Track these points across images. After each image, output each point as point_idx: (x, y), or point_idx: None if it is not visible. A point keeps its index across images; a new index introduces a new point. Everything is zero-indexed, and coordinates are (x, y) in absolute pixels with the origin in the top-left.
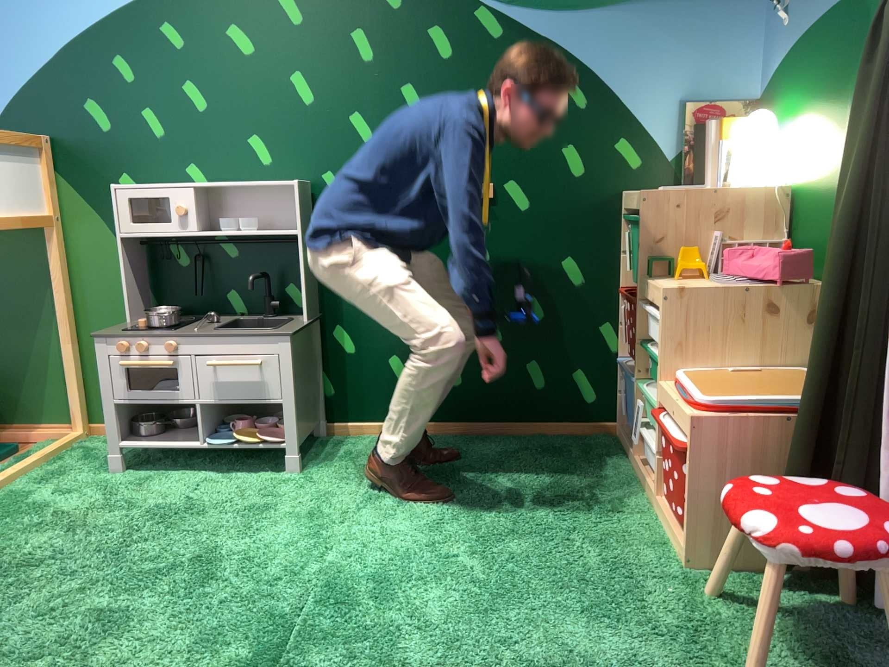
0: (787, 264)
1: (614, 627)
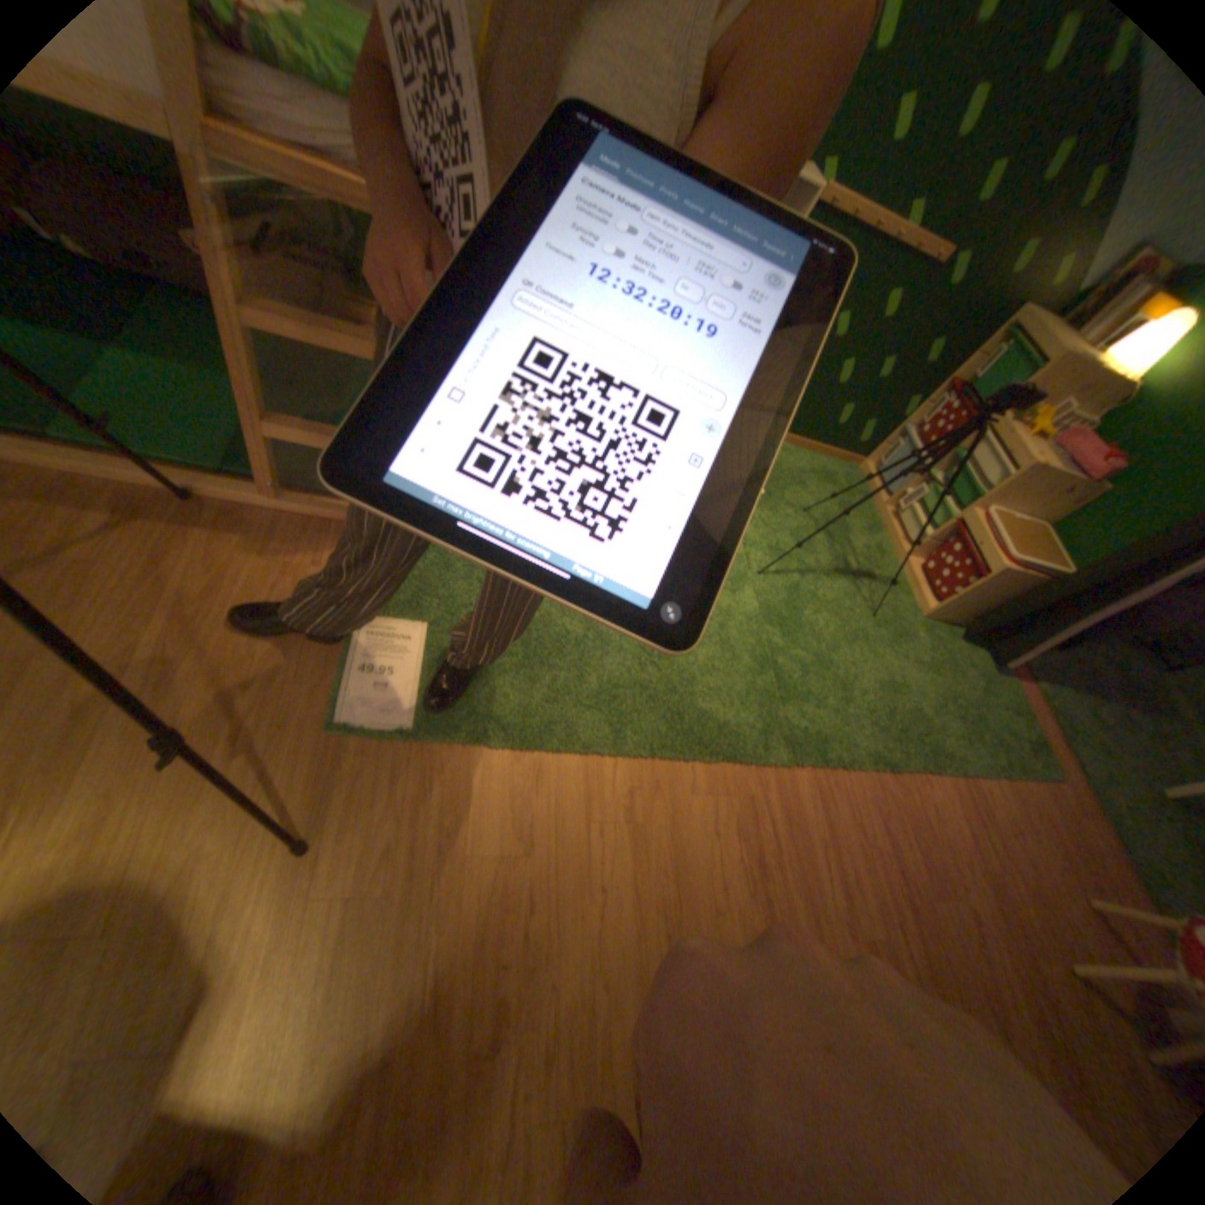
0: (1103, 475)
1: (898, 657)
